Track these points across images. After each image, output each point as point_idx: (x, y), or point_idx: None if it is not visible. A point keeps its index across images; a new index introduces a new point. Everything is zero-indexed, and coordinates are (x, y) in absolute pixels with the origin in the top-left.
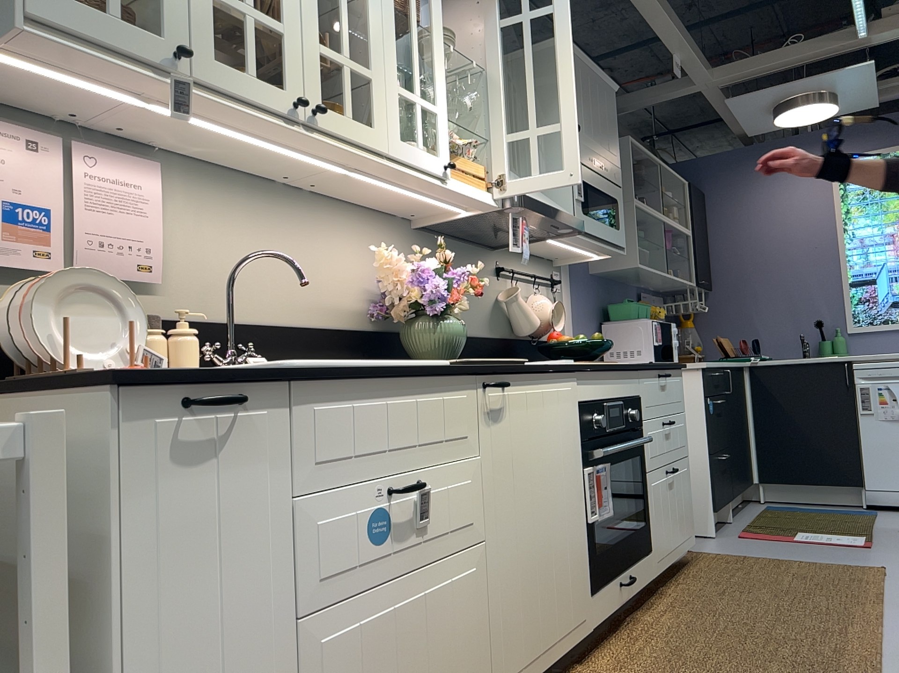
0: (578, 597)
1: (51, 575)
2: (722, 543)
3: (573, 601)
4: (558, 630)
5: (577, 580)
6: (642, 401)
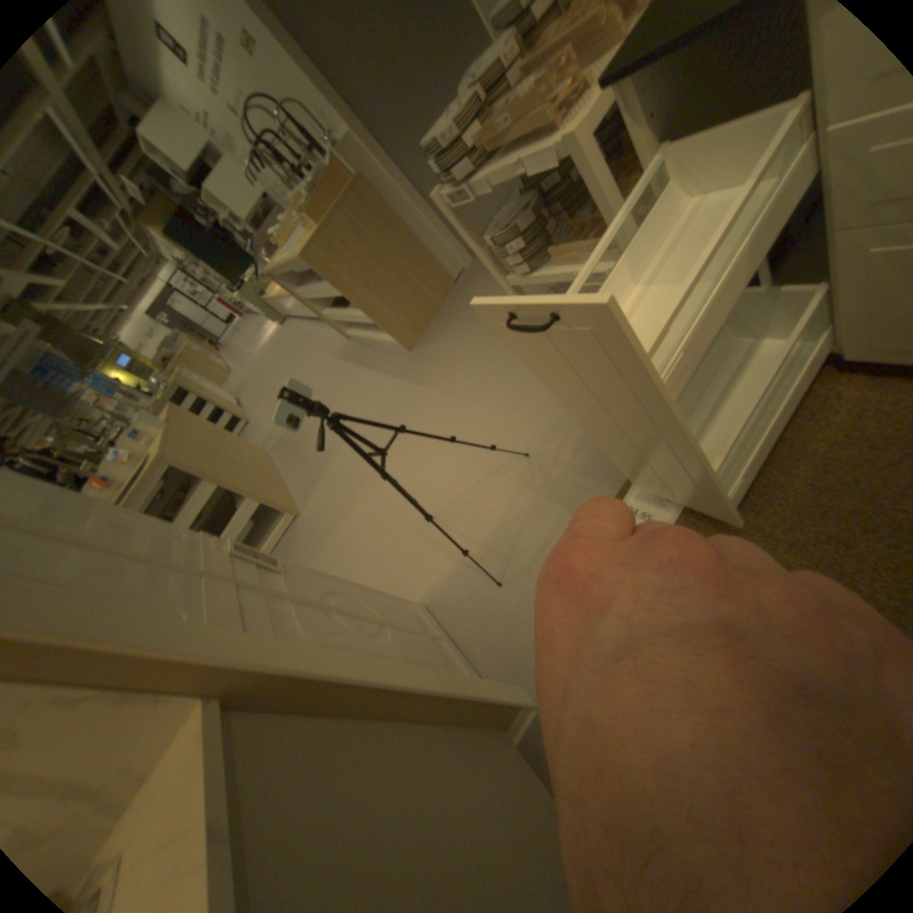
0: None
1: (616, 202)
2: None
3: None
4: None
5: None
6: None
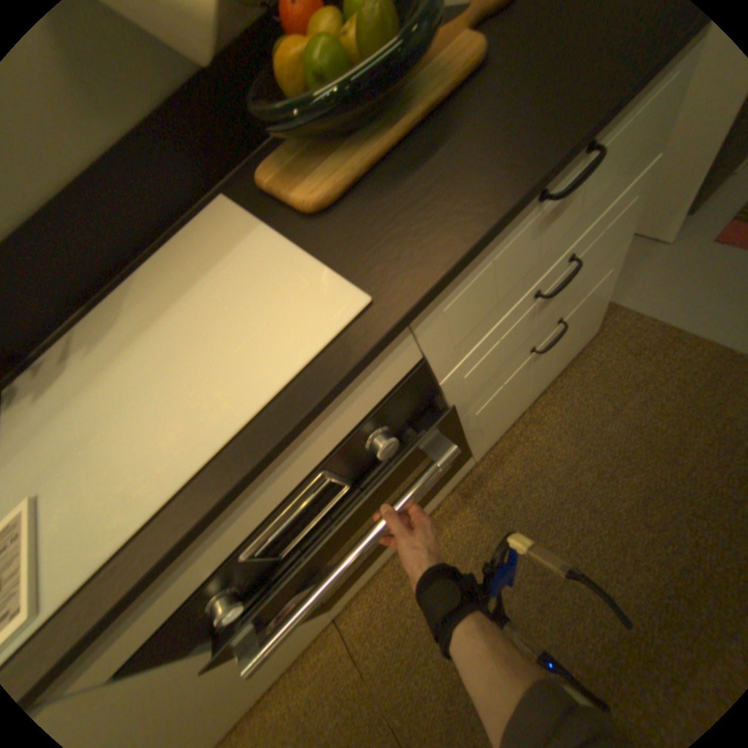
0: (296, 645)
1: None
2: (667, 271)
3: (286, 655)
4: (269, 679)
5: (285, 649)
6: (426, 362)
